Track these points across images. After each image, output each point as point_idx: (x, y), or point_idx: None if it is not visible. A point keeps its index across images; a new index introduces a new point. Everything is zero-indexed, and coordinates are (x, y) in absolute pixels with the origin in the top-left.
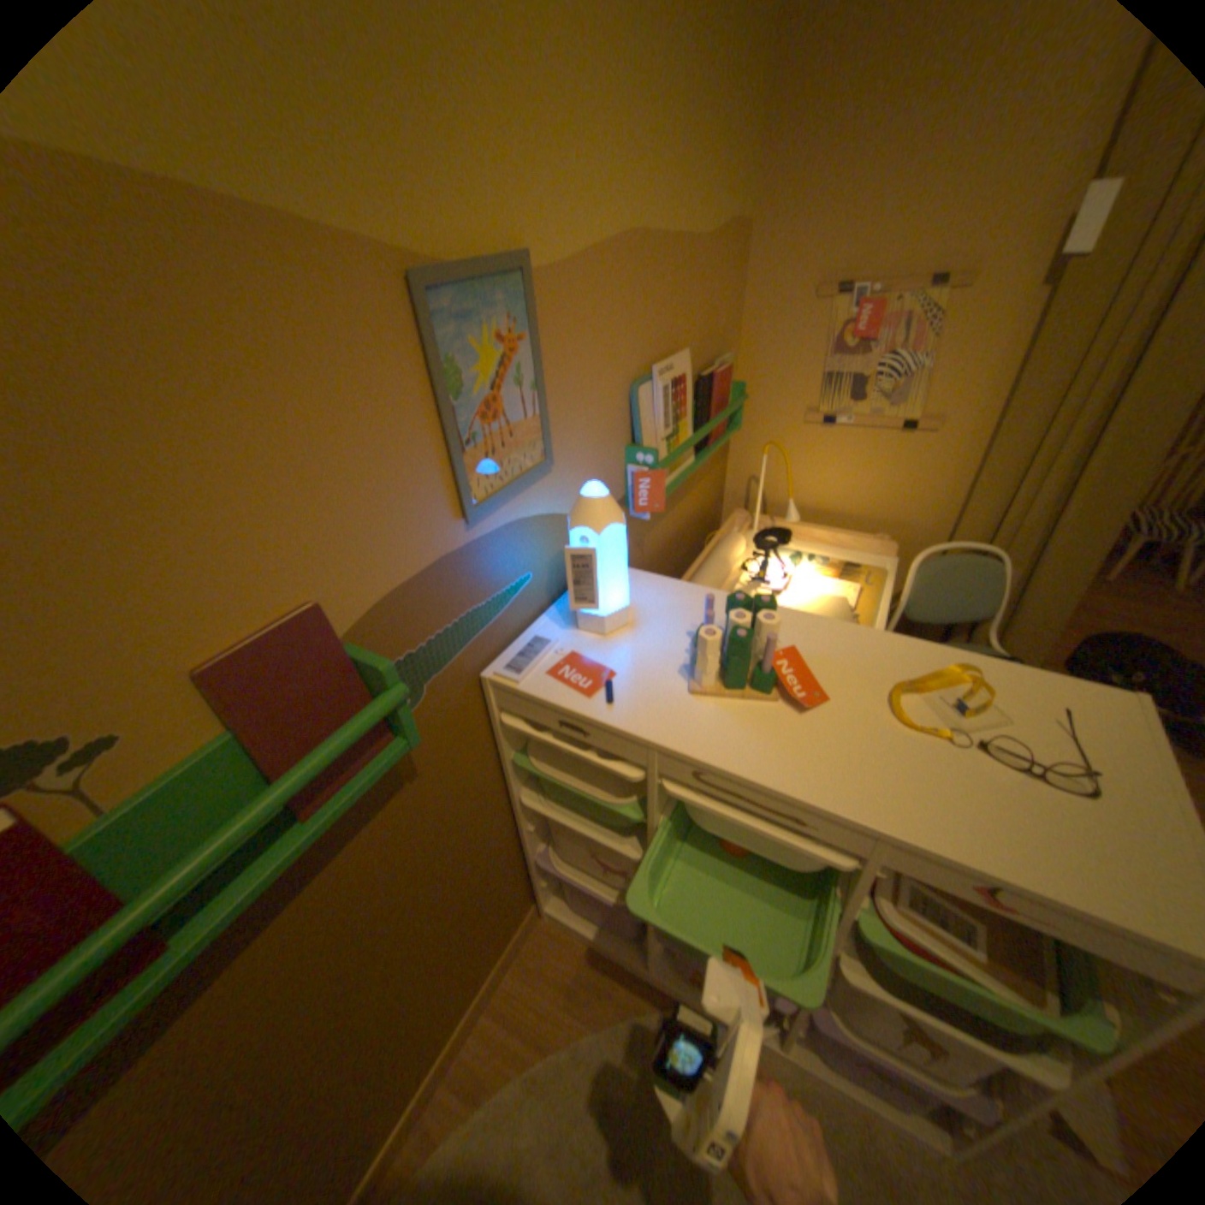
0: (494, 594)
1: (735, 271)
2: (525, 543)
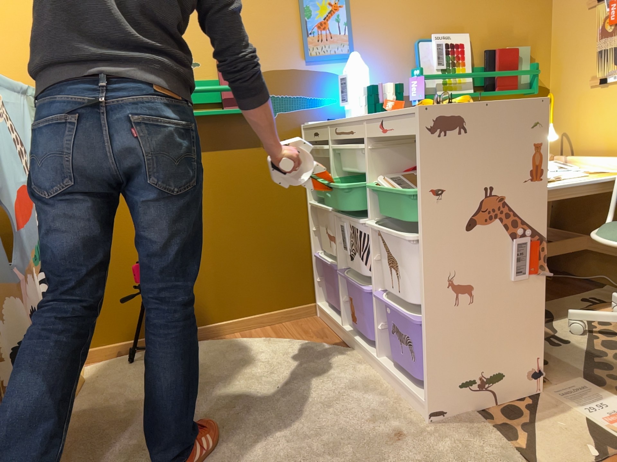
0: (314, 97)
1: (529, 5)
2: (334, 84)
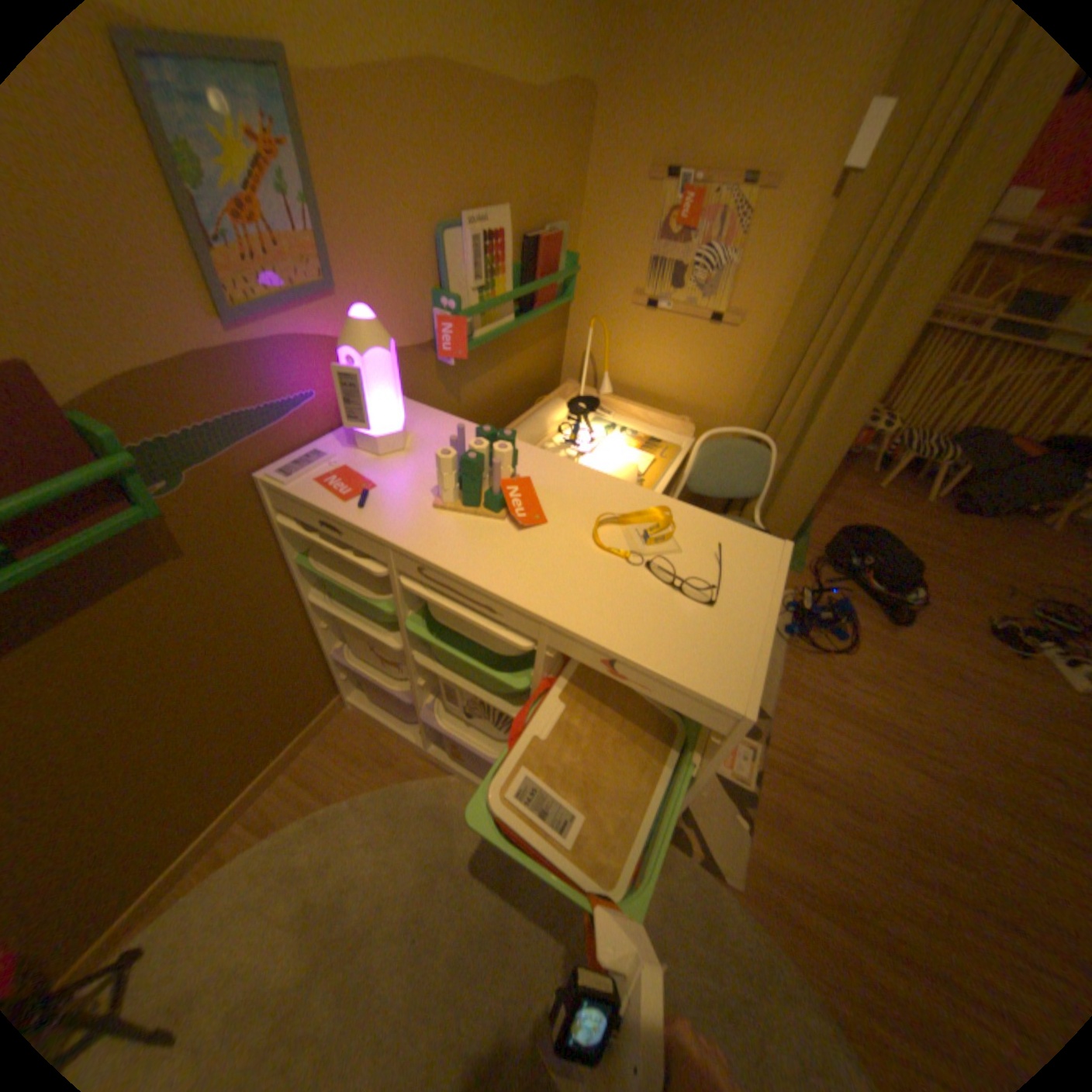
0: (267, 403)
1: (574, 137)
2: (304, 361)
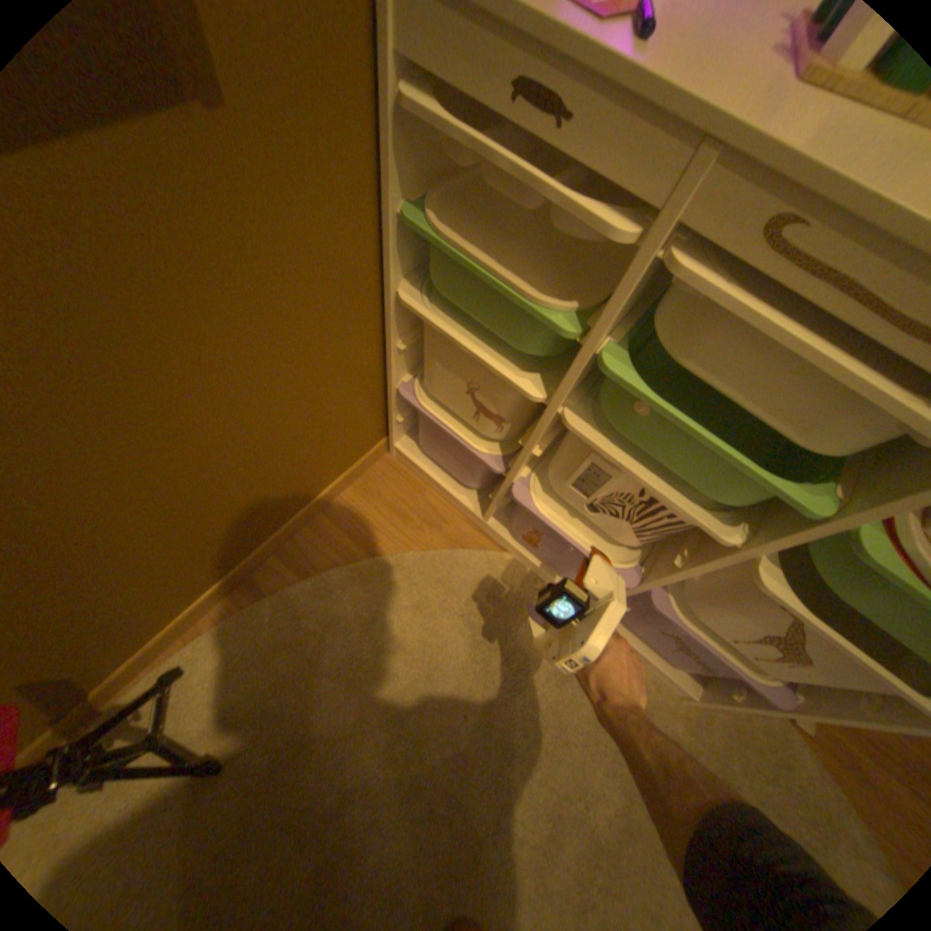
0: None
1: None
2: None
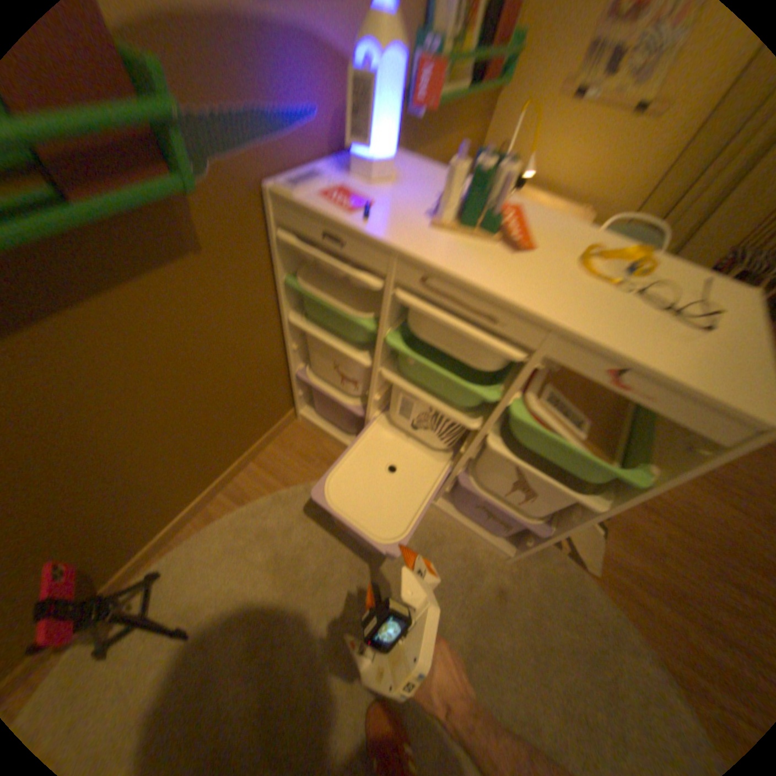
0: (280, 101)
1: None
2: (314, 62)
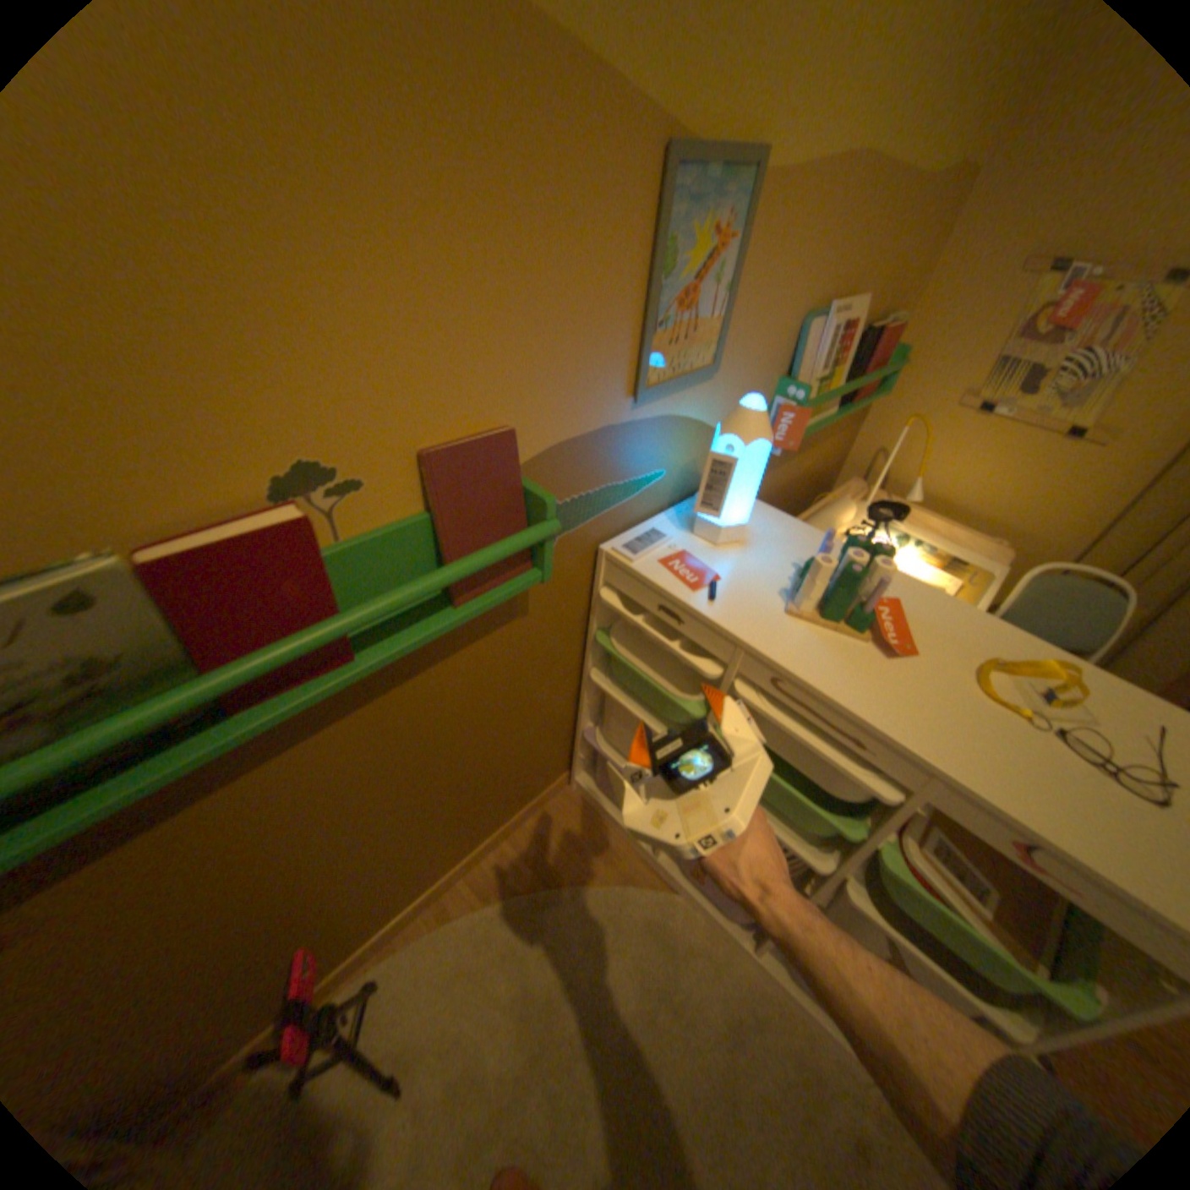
0: (631, 477)
1: (943, 221)
2: (669, 439)
